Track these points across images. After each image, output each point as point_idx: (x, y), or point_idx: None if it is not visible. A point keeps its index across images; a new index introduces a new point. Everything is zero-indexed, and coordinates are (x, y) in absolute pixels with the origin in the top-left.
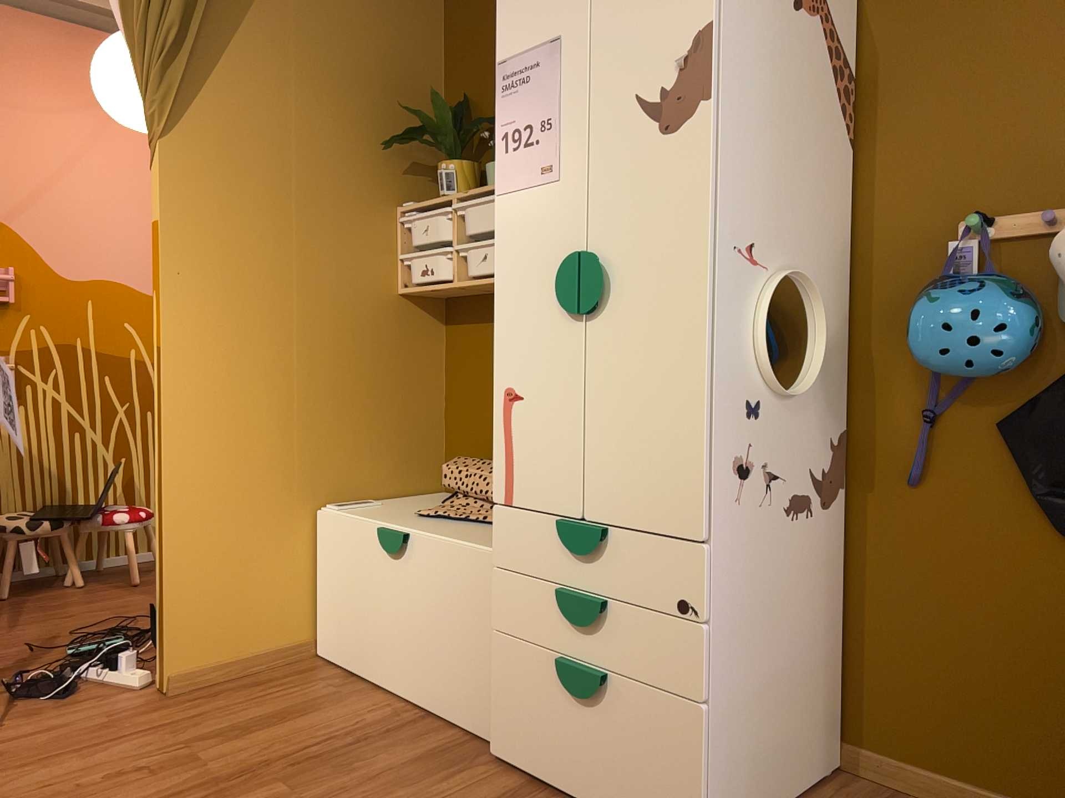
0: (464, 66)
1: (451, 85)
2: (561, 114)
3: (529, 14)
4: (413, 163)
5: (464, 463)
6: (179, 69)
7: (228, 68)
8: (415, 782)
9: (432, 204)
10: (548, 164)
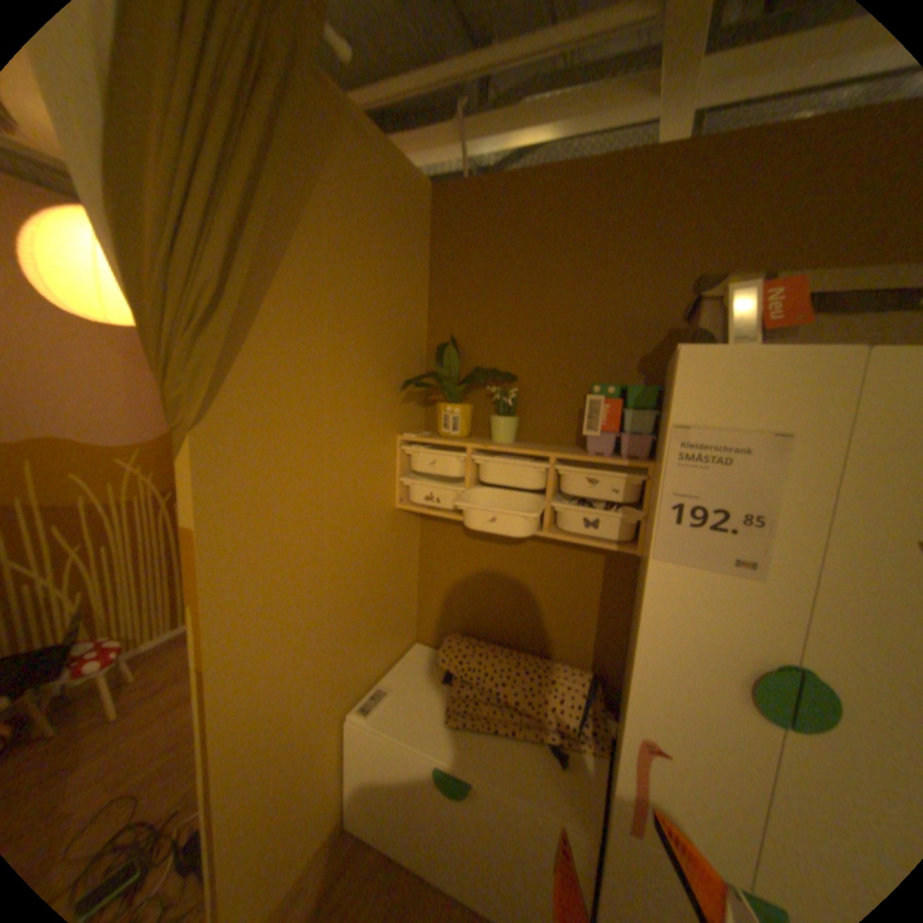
0: (451, 308)
1: (435, 321)
2: (783, 518)
3: (739, 386)
4: (407, 392)
5: (460, 650)
6: (211, 336)
7: (263, 324)
8: None
9: (441, 445)
10: (751, 561)
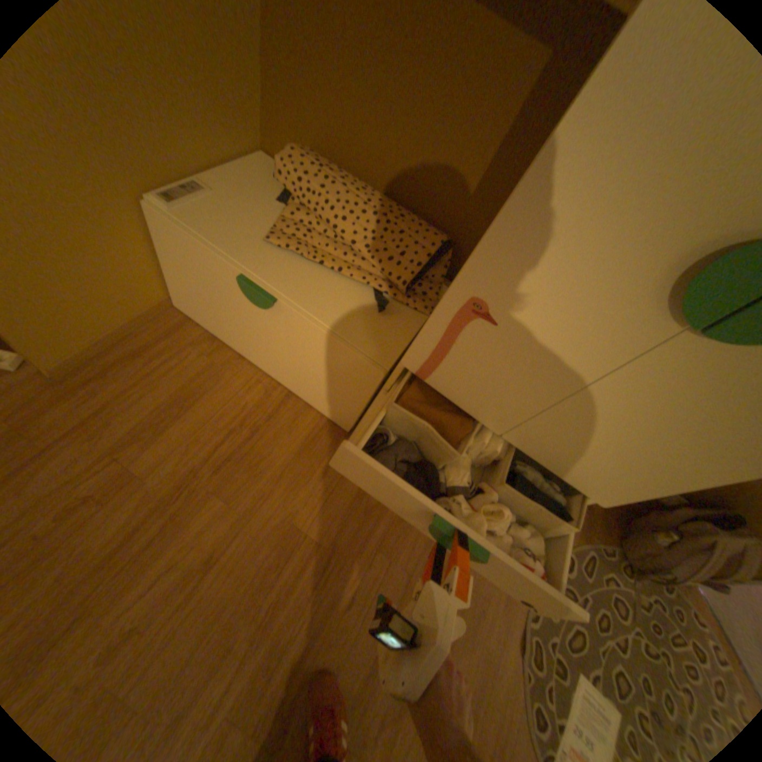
0: None
1: None
2: None
3: None
4: None
5: (303, 164)
6: None
7: None
8: (308, 477)
9: None
10: None
